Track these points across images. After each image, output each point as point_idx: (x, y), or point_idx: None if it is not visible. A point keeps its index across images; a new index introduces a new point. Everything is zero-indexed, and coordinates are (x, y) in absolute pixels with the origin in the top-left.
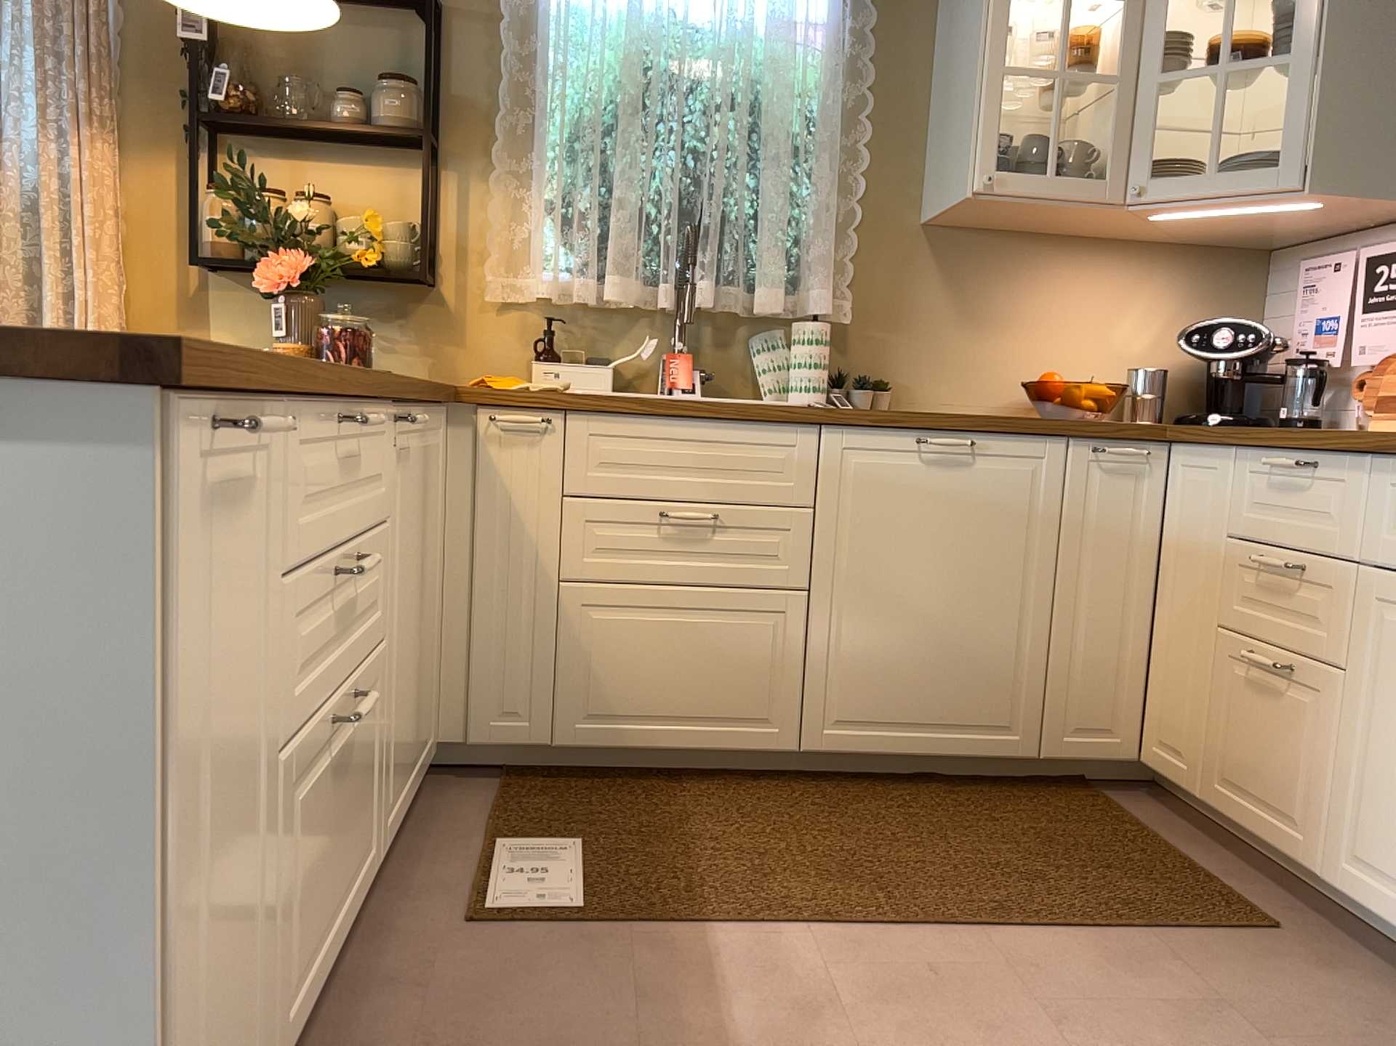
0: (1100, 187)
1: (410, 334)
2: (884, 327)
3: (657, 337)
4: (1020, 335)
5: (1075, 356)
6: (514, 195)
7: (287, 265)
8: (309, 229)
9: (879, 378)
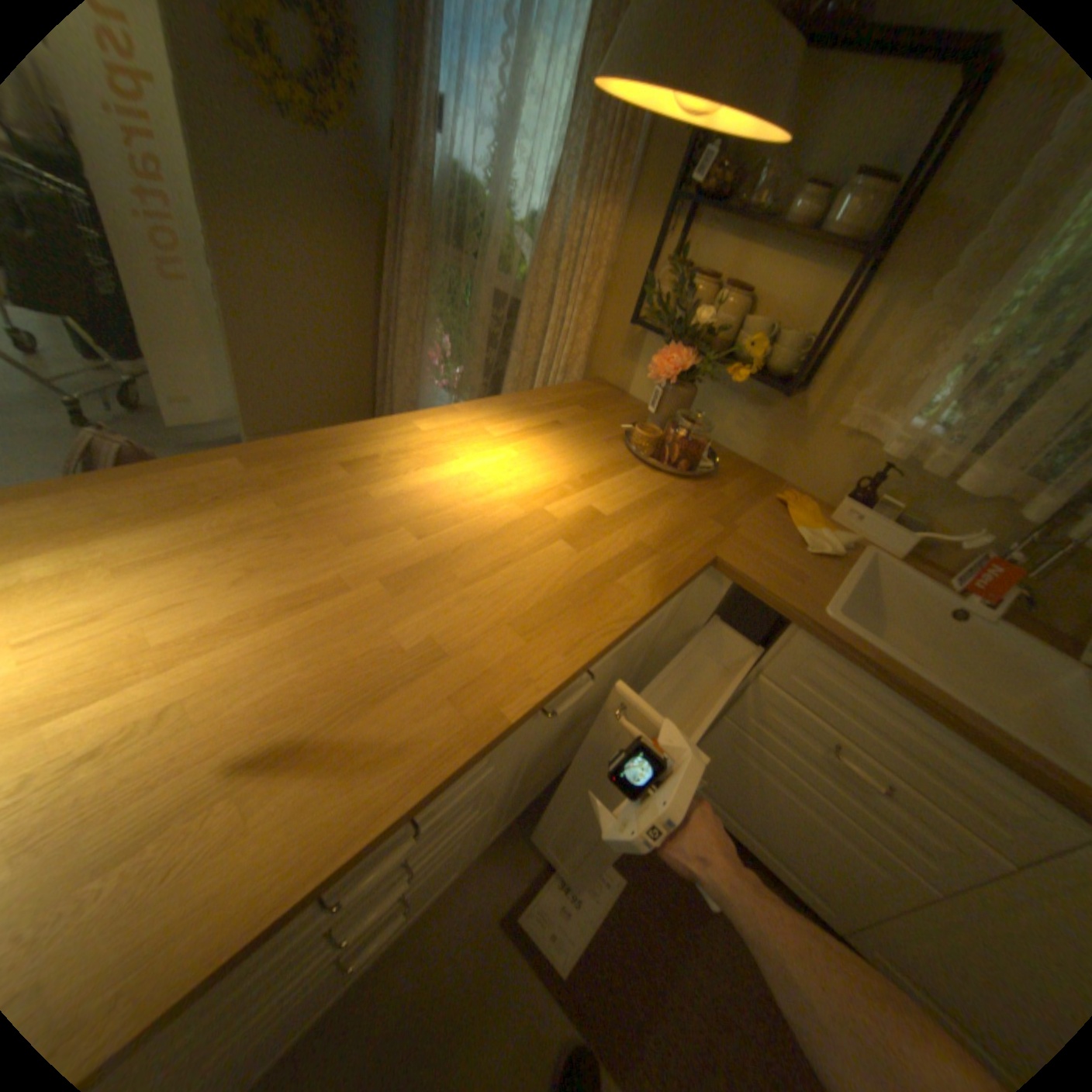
0: None
1: (763, 420)
2: None
3: (995, 538)
4: None
5: None
6: (938, 328)
7: (673, 360)
8: (712, 323)
9: None
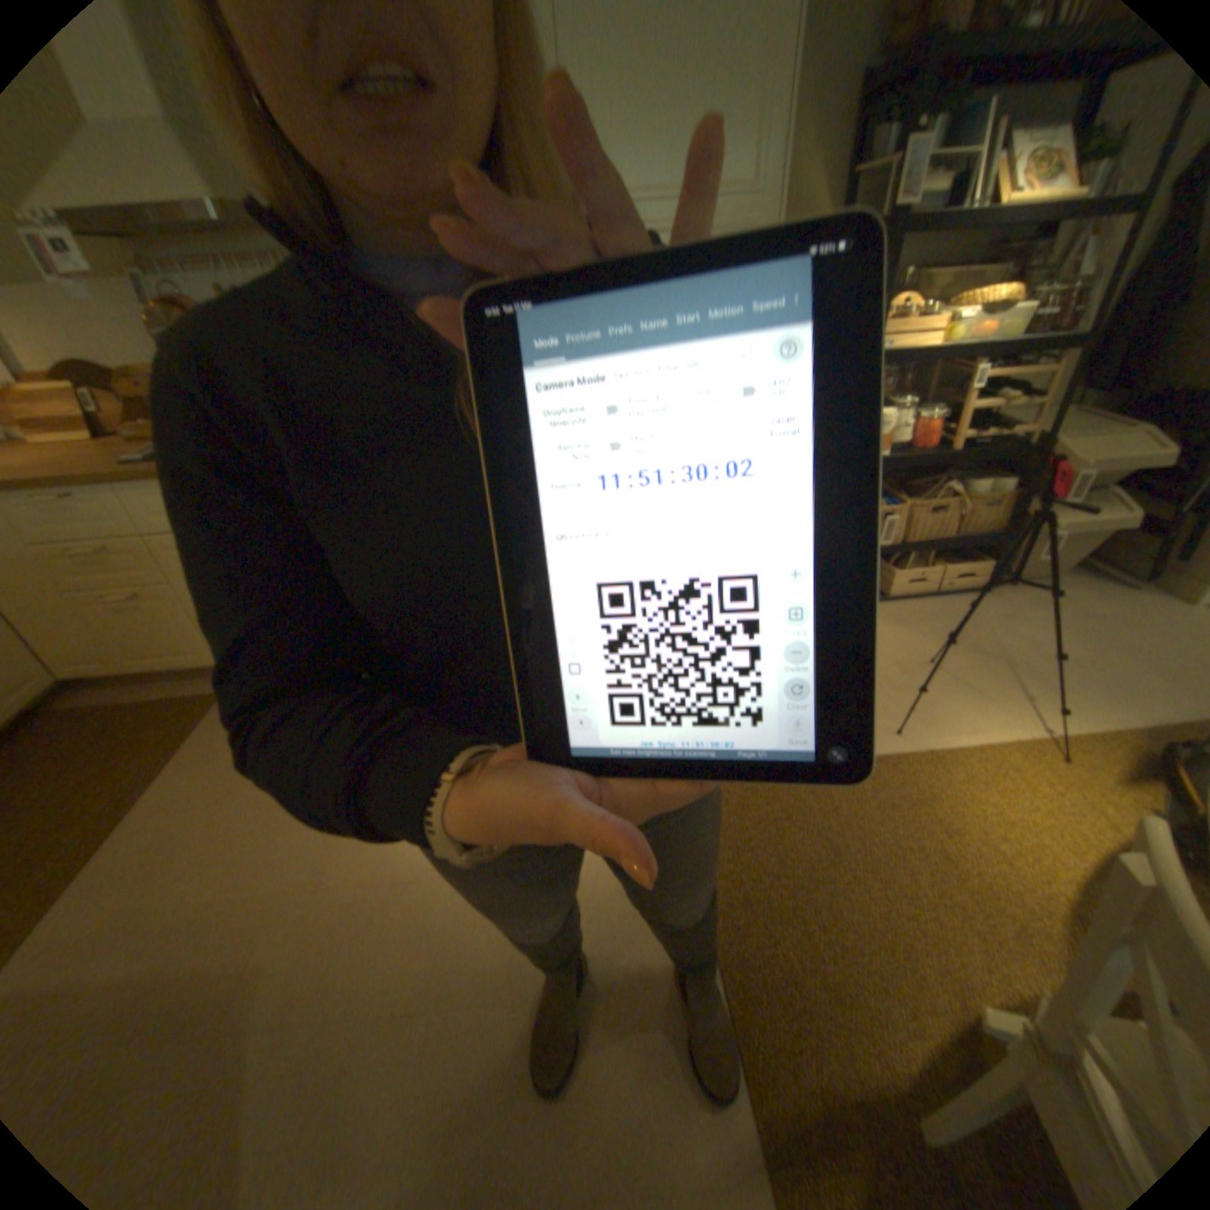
0: None
1: None
2: None
3: None
4: None
5: None
6: None
7: None
8: None
9: None
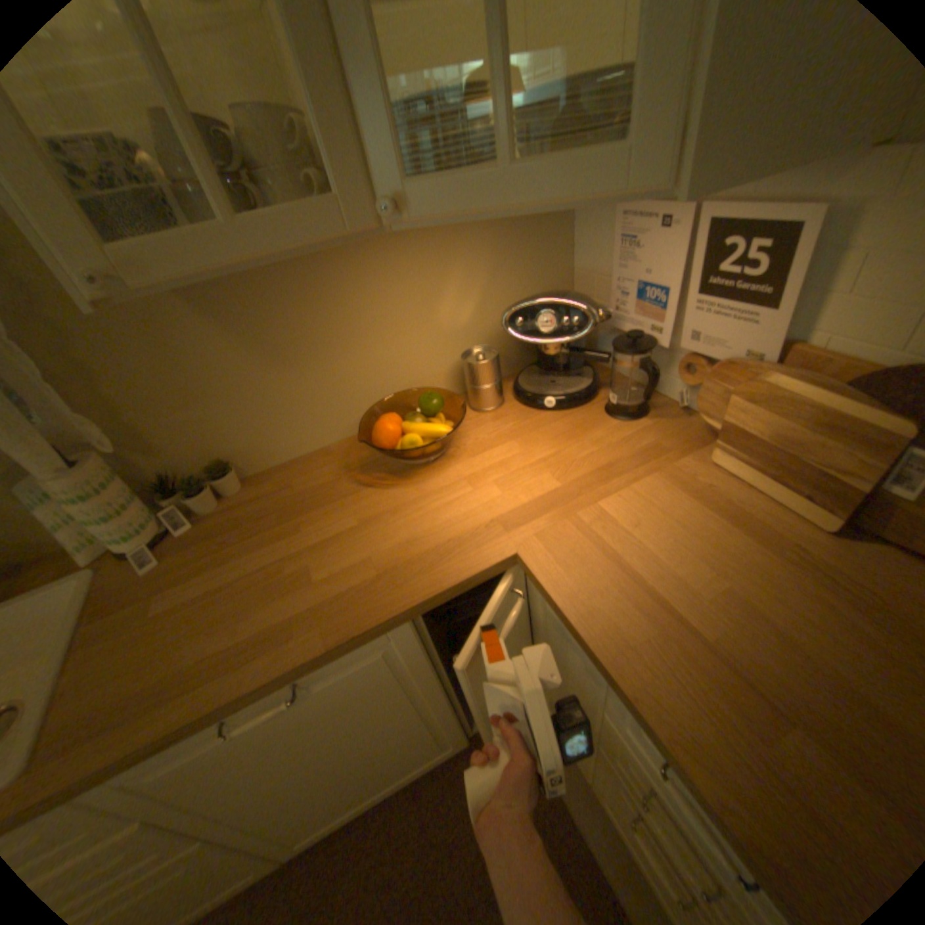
0: (330, 208)
1: None
2: (179, 409)
3: None
4: (342, 355)
5: (407, 352)
6: None
7: None
8: None
9: (211, 457)
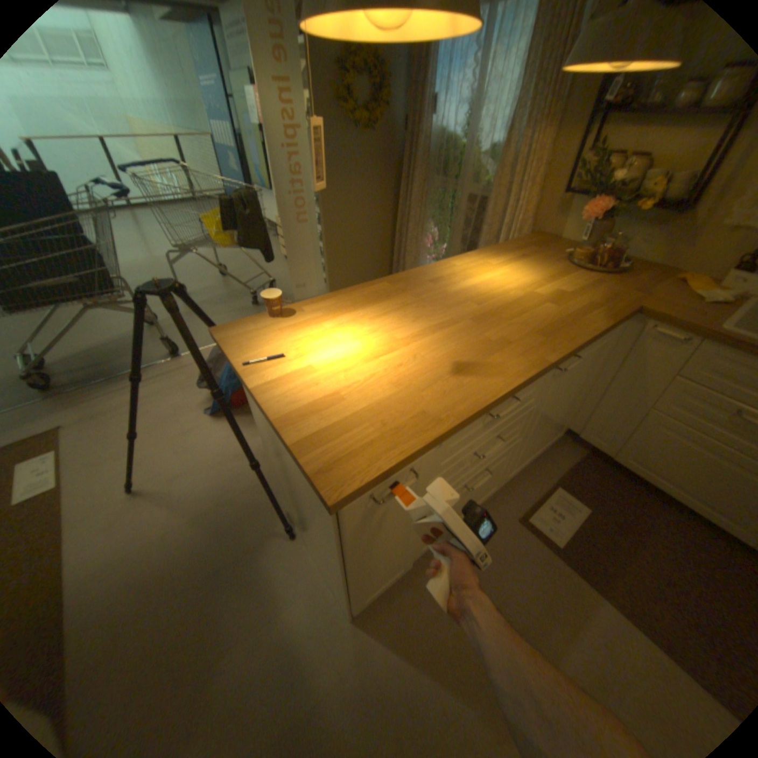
0: None
1: (662, 234)
2: None
3: None
4: None
5: None
6: None
7: (599, 205)
8: (623, 179)
9: None
